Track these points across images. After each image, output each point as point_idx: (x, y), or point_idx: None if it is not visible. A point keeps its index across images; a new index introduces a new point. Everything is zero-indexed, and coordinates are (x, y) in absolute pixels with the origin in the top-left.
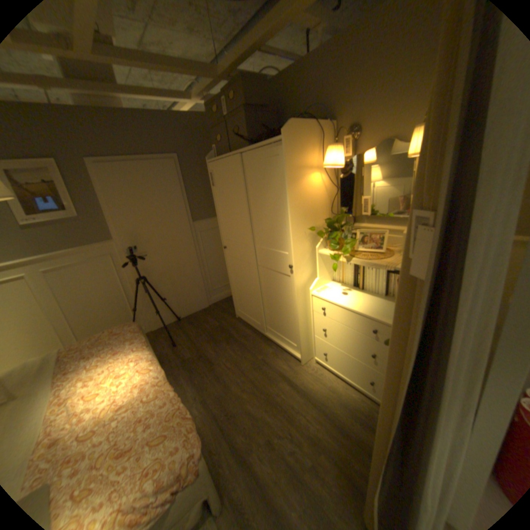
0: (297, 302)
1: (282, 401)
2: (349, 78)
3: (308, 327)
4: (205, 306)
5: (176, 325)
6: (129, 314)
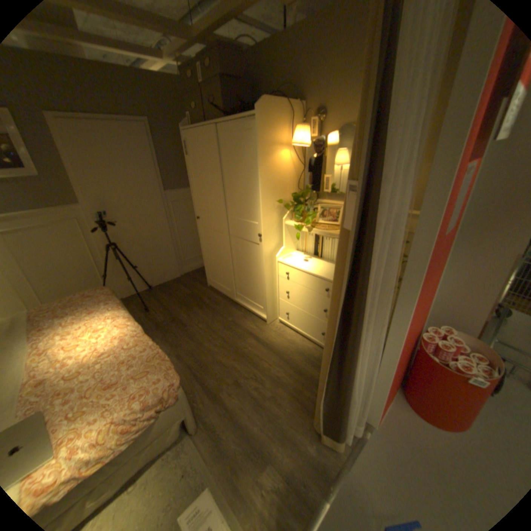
0: (264, 268)
1: (249, 352)
2: (318, 62)
3: (274, 291)
4: (176, 276)
5: (148, 293)
6: (98, 280)
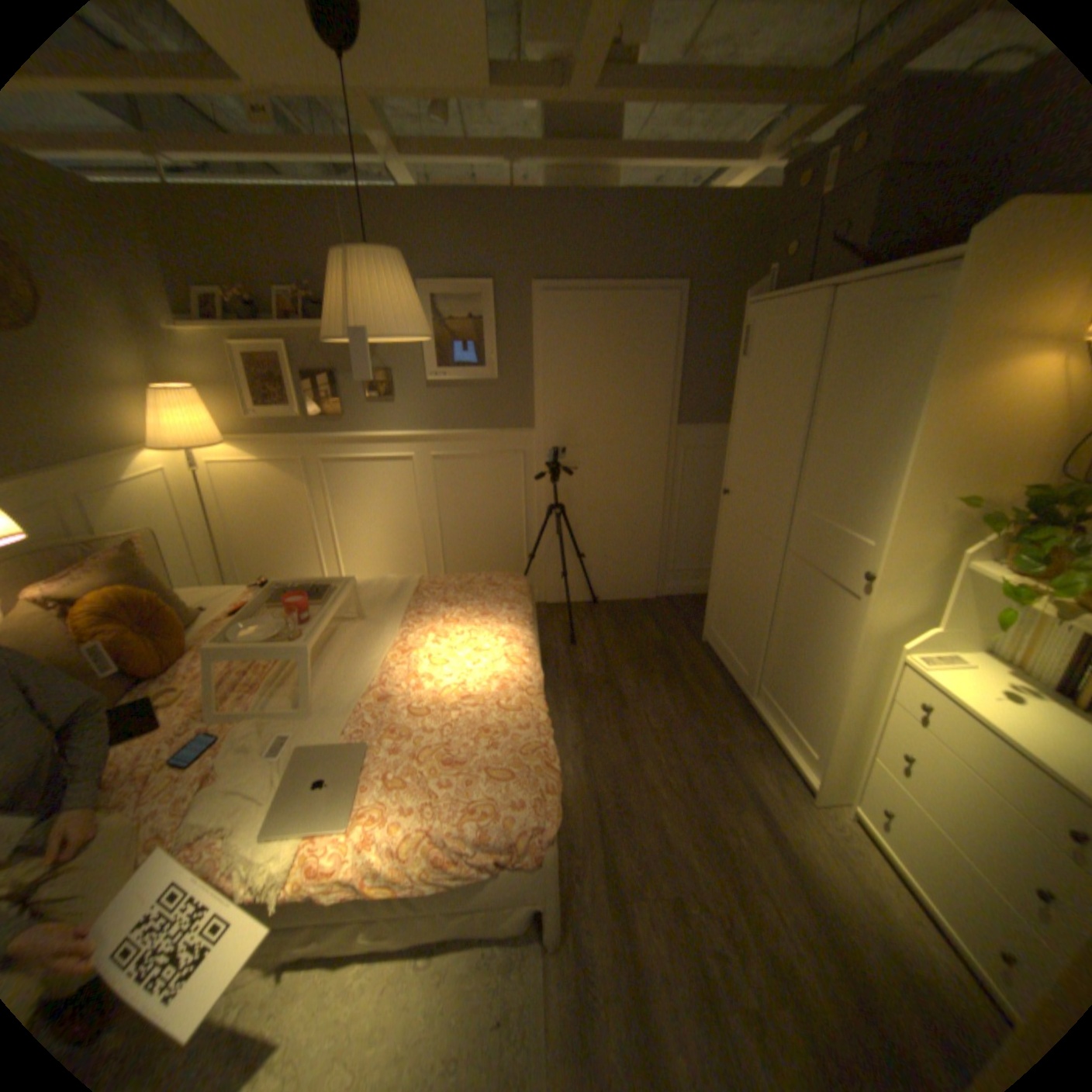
0: (858, 664)
1: (743, 850)
2: None
3: (868, 732)
4: (649, 595)
5: (588, 609)
6: (523, 560)
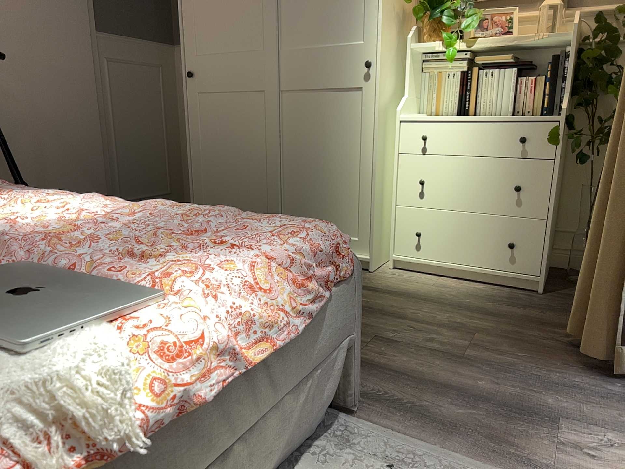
0: (376, 132)
1: (367, 304)
2: None
3: (384, 194)
4: None
5: None
6: None
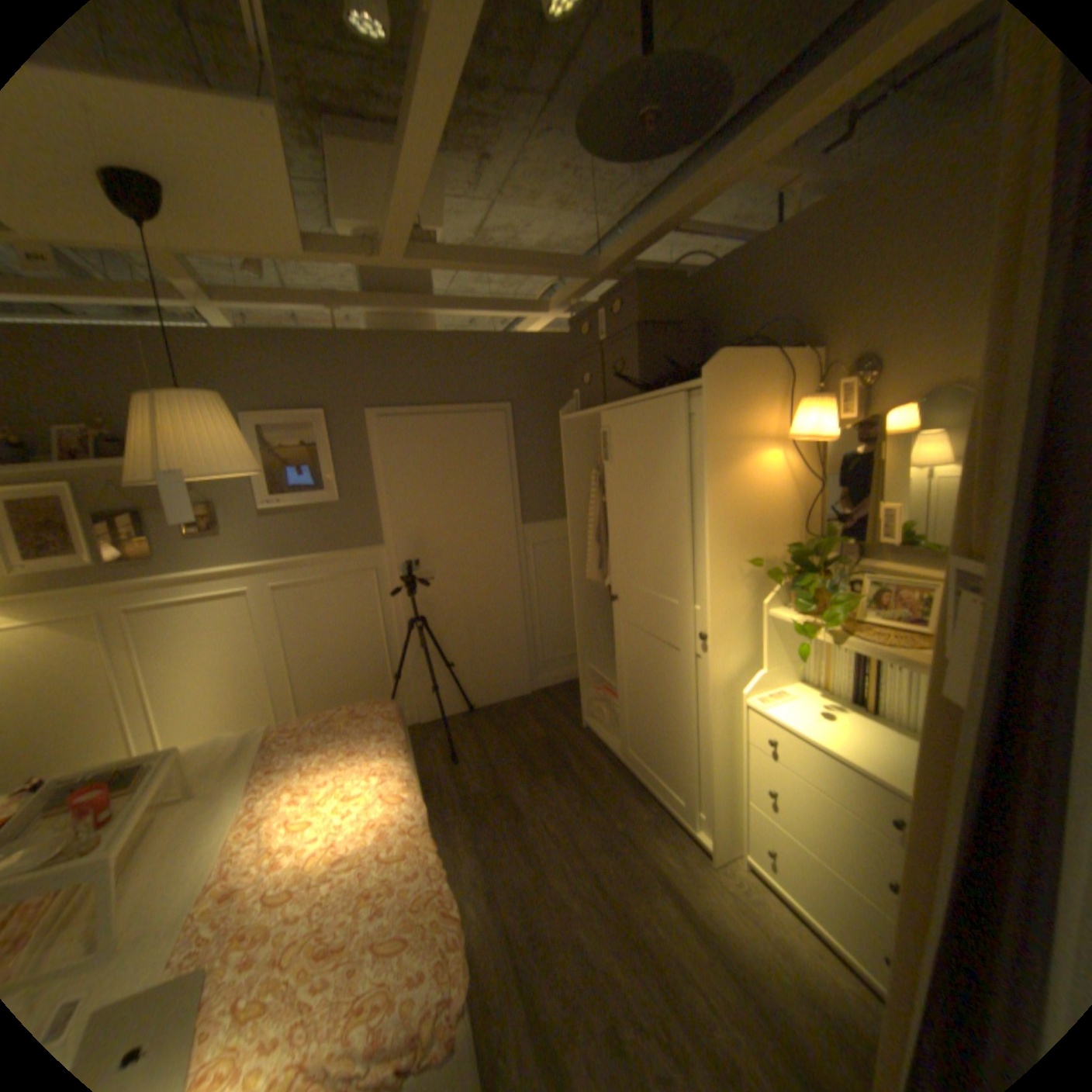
0: (713, 718)
1: (660, 943)
2: (856, 270)
3: (736, 780)
4: (524, 692)
5: (466, 720)
6: (387, 682)
